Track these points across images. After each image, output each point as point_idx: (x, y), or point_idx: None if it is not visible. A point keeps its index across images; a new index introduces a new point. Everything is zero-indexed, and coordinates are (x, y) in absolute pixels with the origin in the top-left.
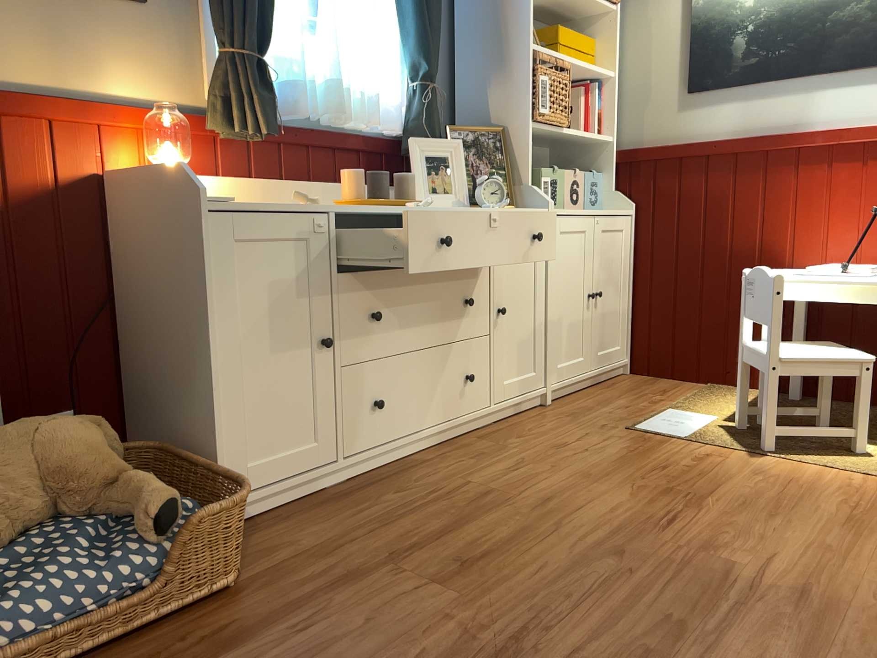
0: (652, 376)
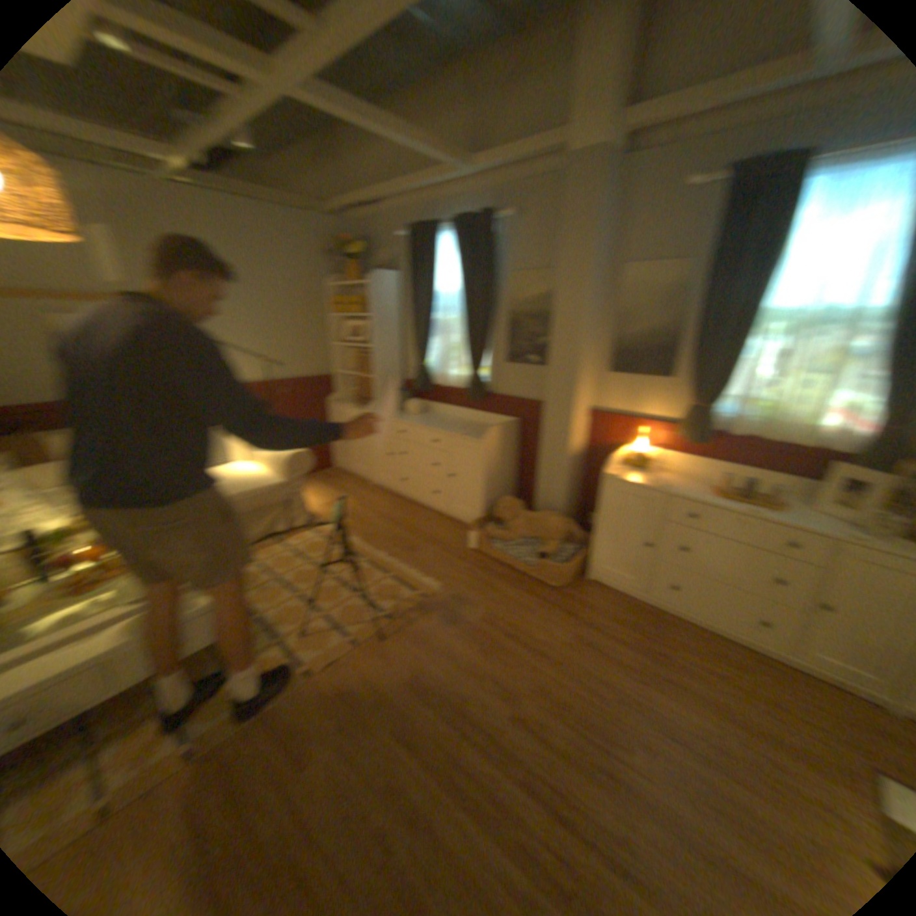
0: None
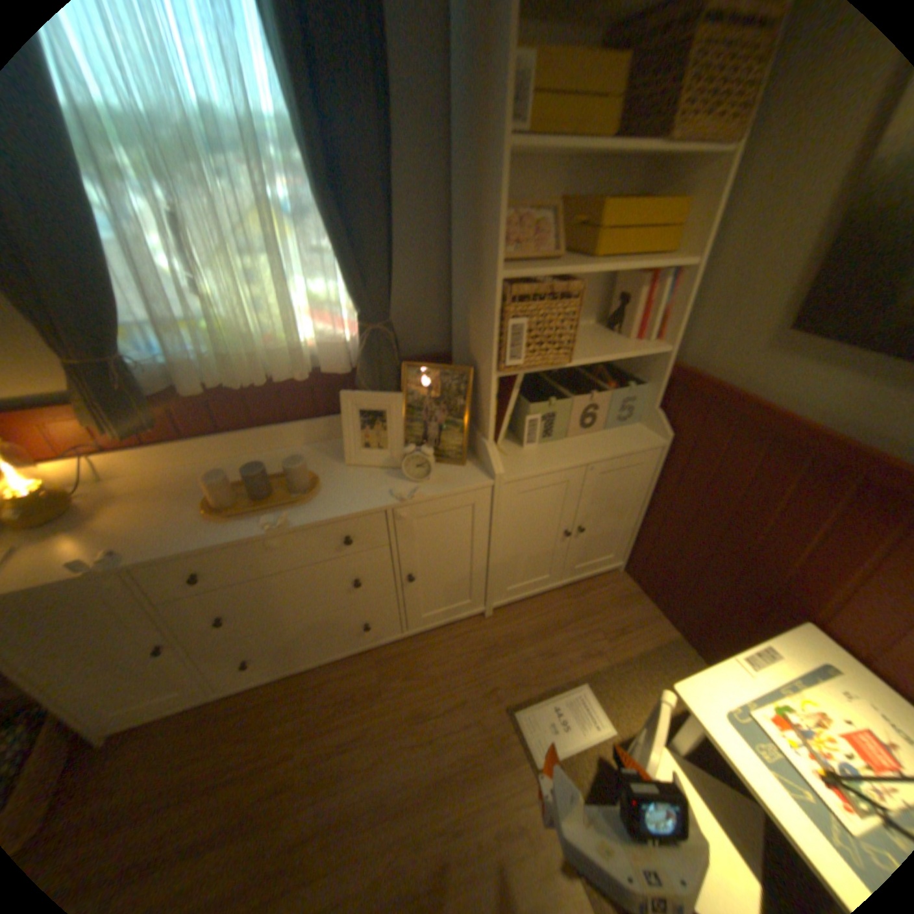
0: (640, 590)
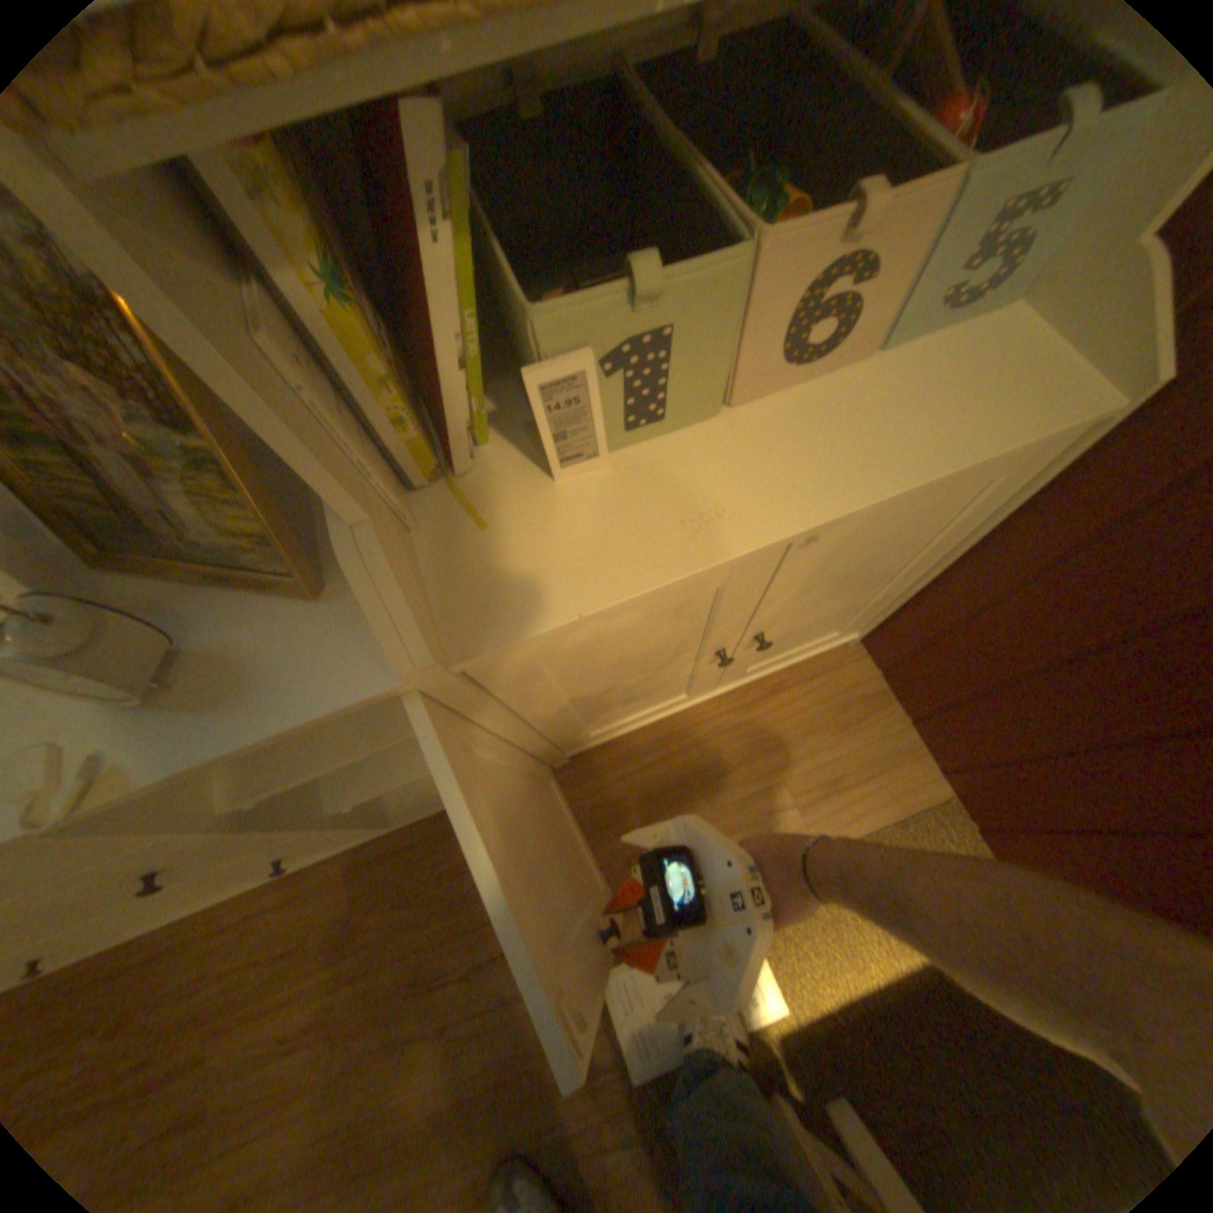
0: (886, 687)
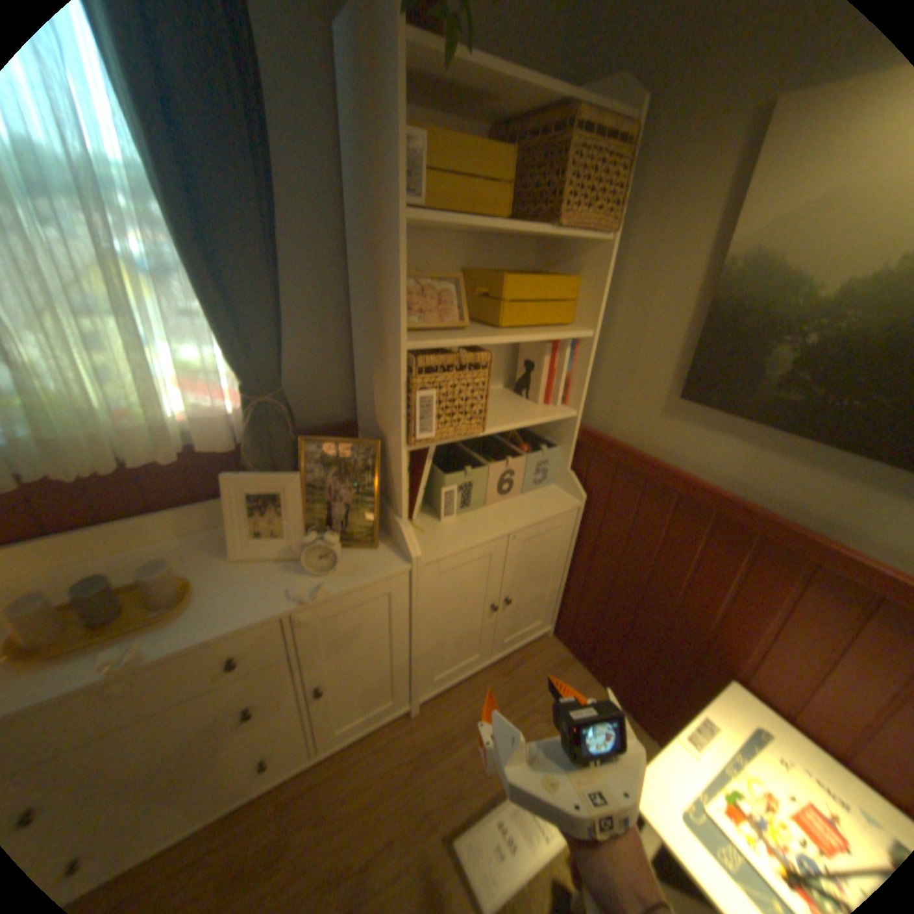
0: (570, 656)
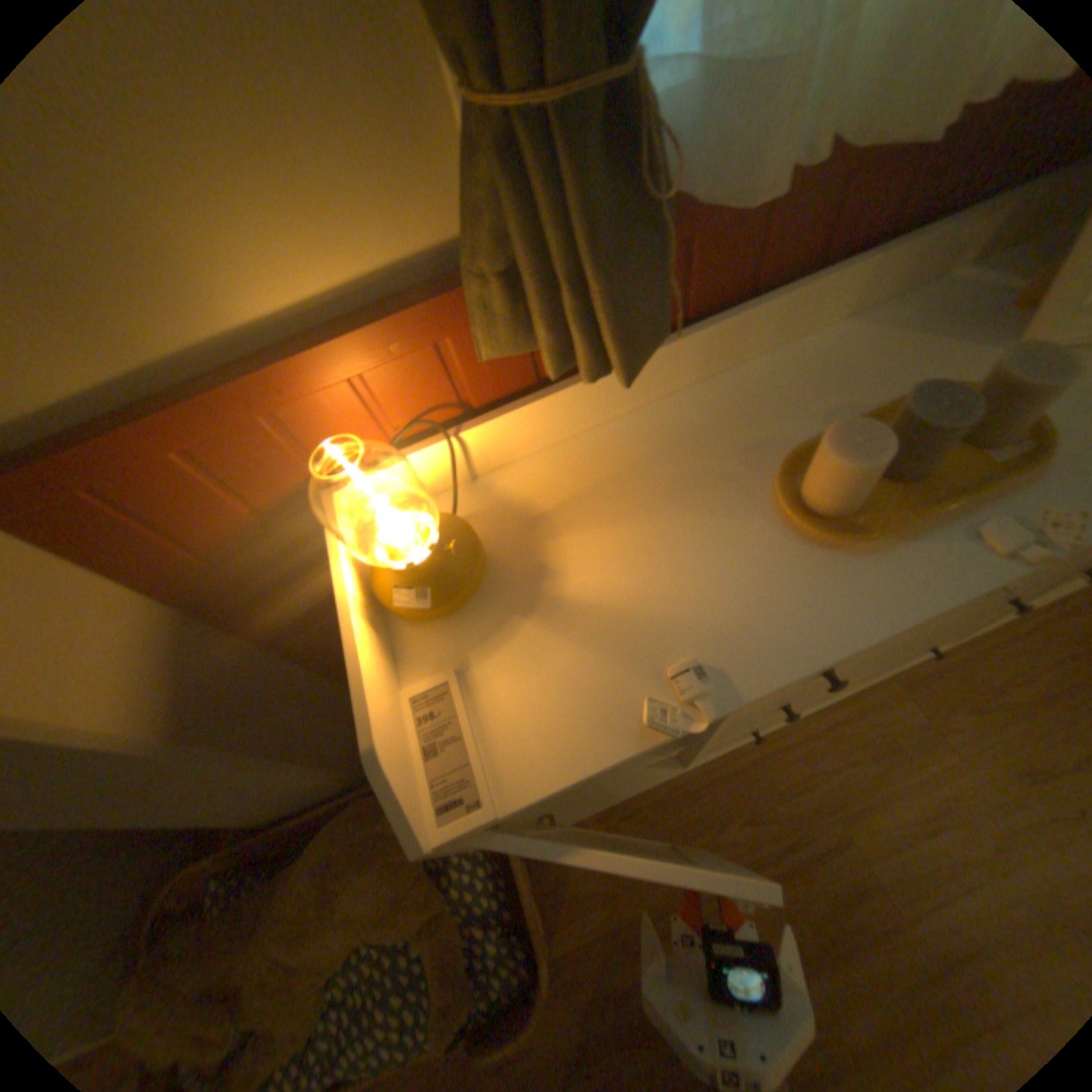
0: None
